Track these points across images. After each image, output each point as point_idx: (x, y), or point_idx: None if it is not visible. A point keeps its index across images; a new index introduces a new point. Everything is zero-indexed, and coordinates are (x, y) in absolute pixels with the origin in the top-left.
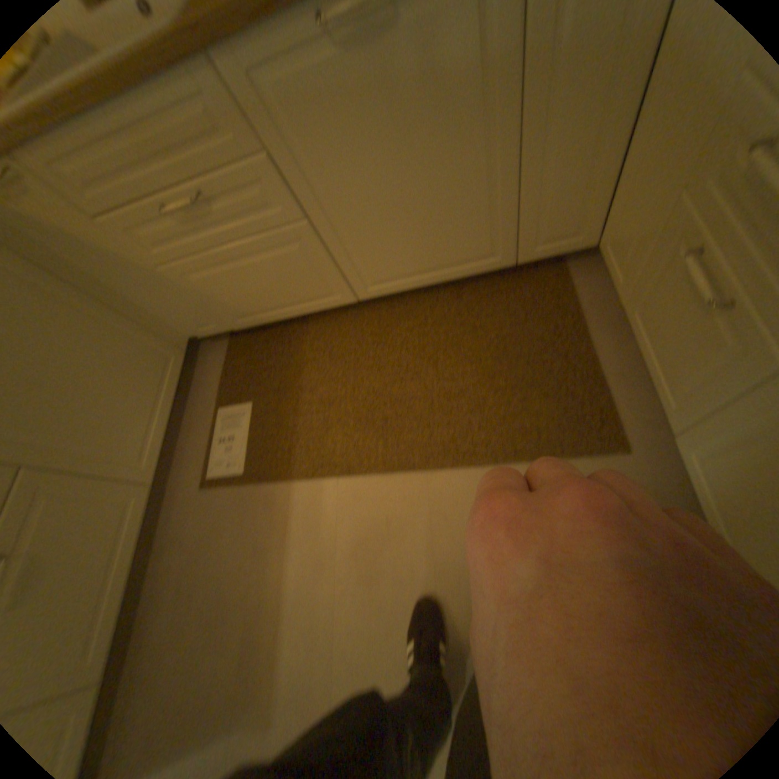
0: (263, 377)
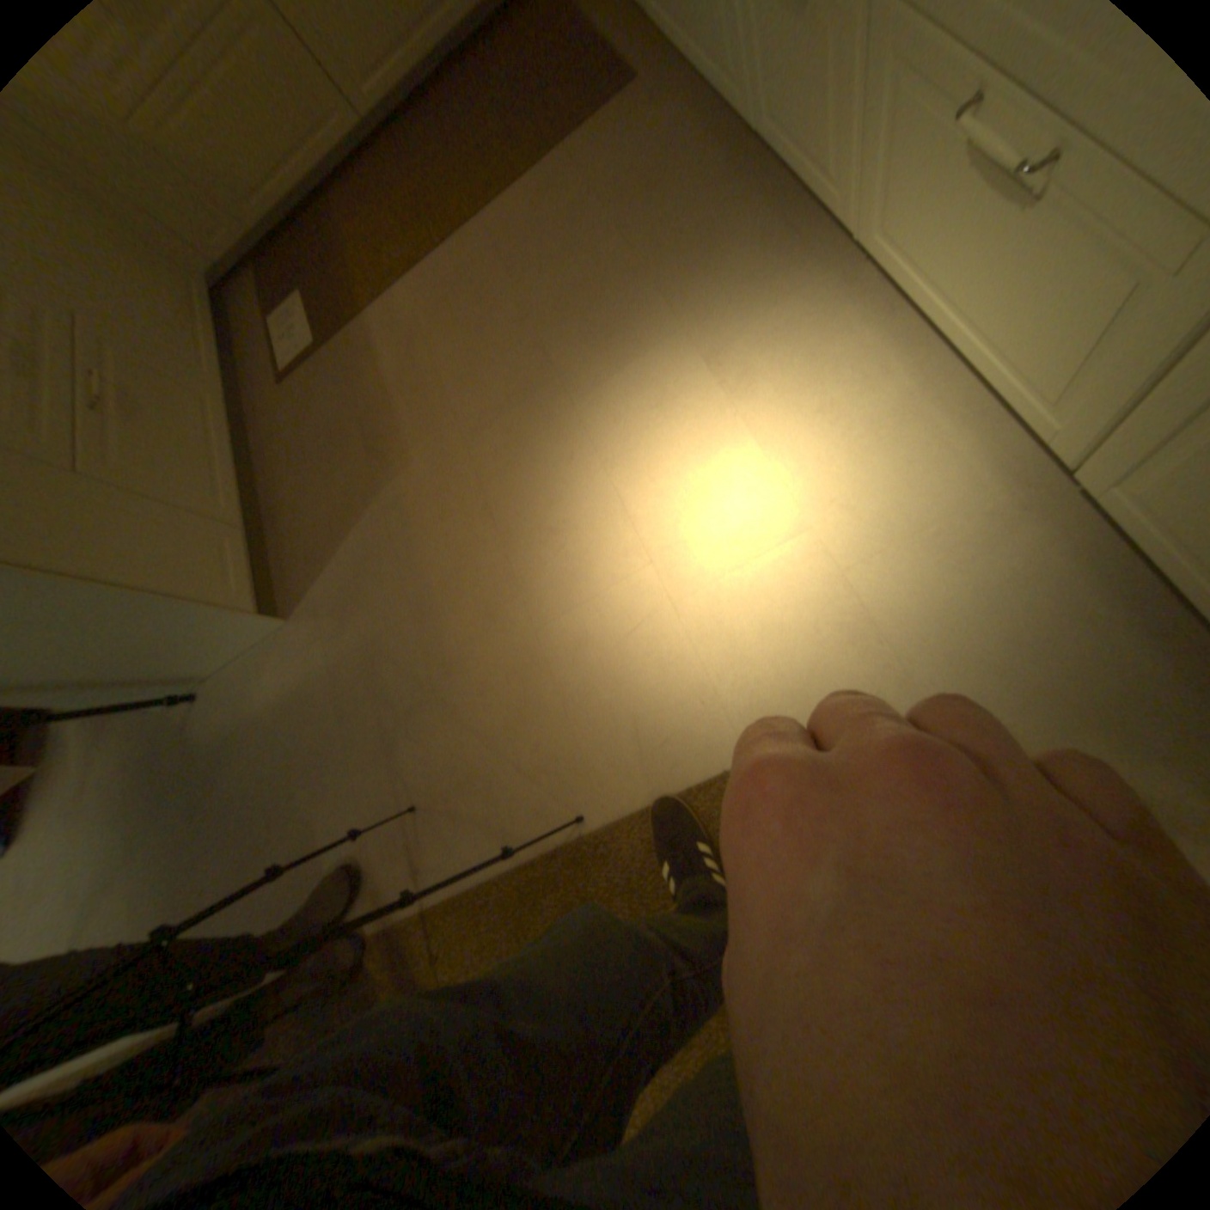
0: (299, 262)
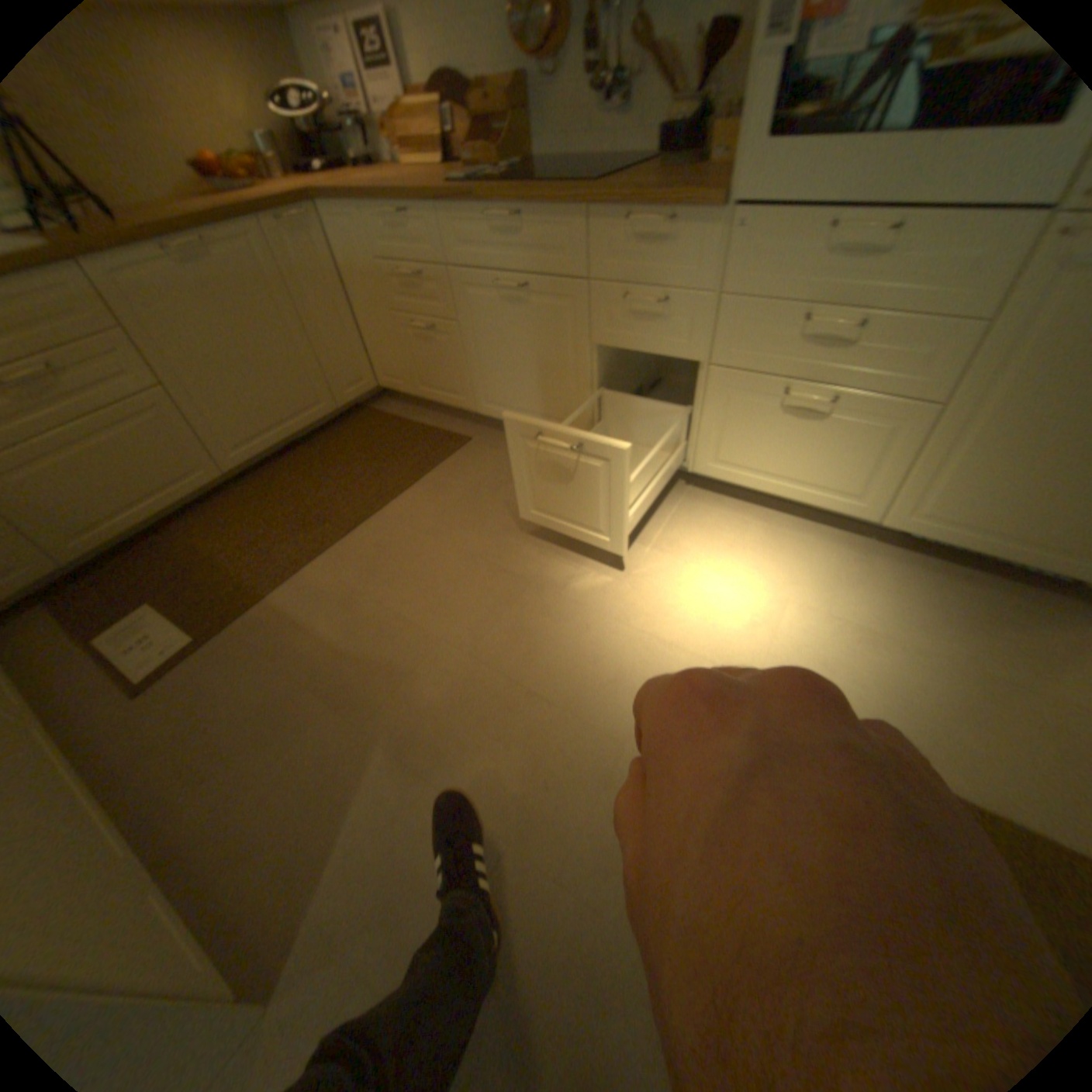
0: (137, 582)
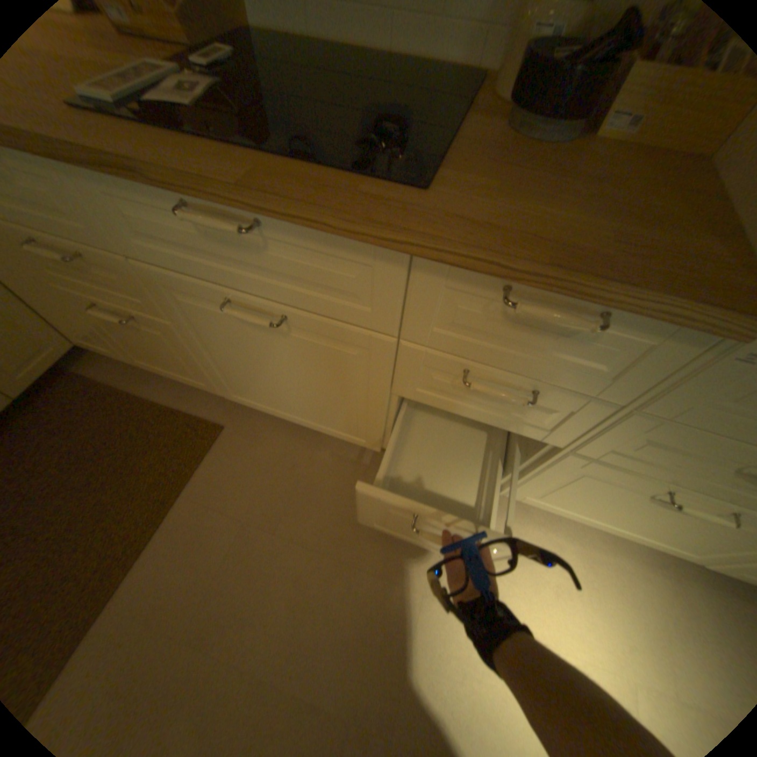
0: None
